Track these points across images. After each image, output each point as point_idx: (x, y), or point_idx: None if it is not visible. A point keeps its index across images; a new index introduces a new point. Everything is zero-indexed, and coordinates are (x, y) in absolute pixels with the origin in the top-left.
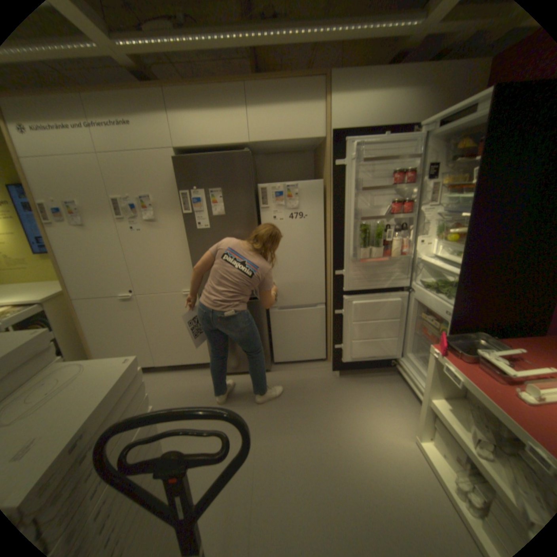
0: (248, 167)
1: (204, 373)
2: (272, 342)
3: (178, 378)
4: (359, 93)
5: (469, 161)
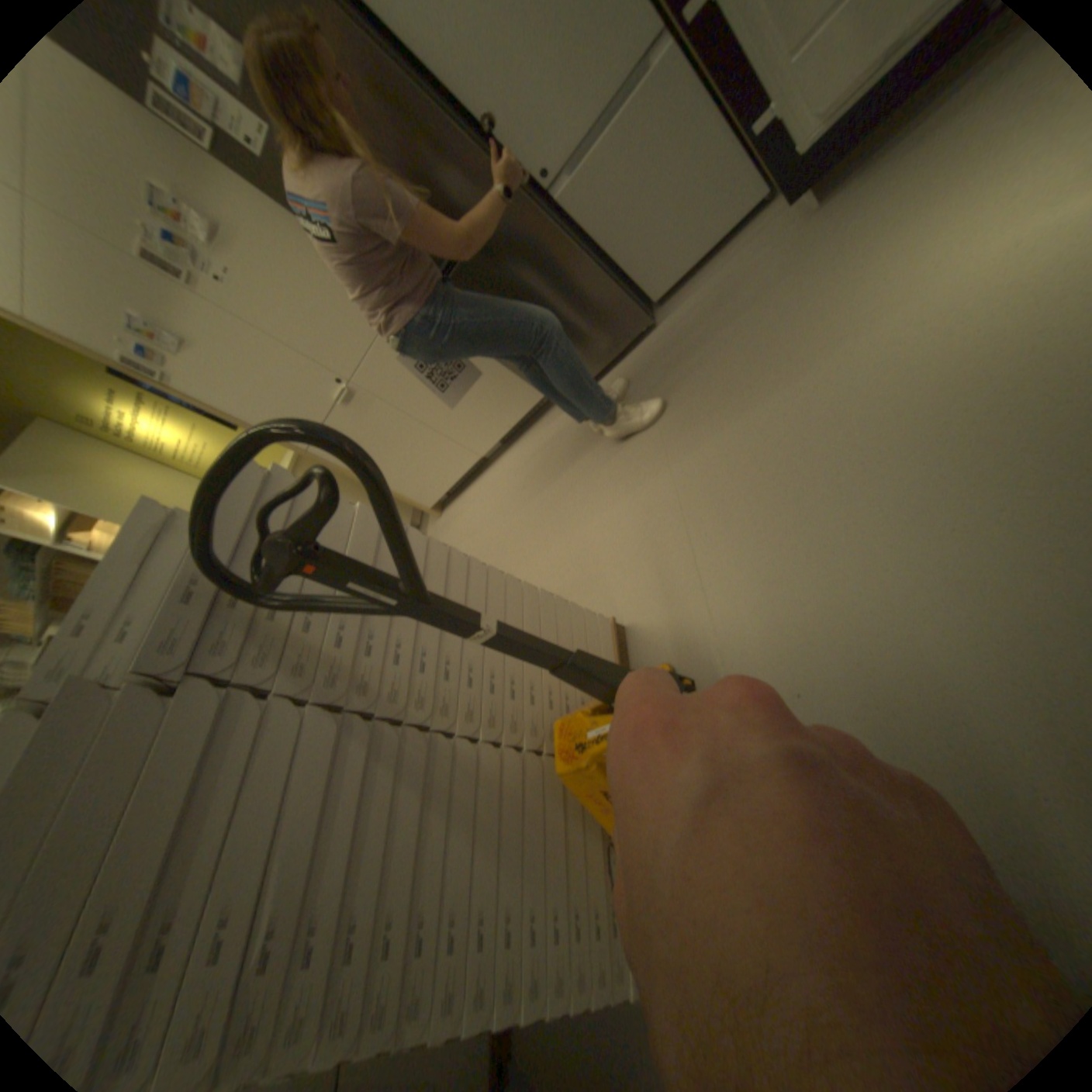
0: None
1: (552, 414)
2: (621, 261)
3: (523, 449)
4: None
5: None
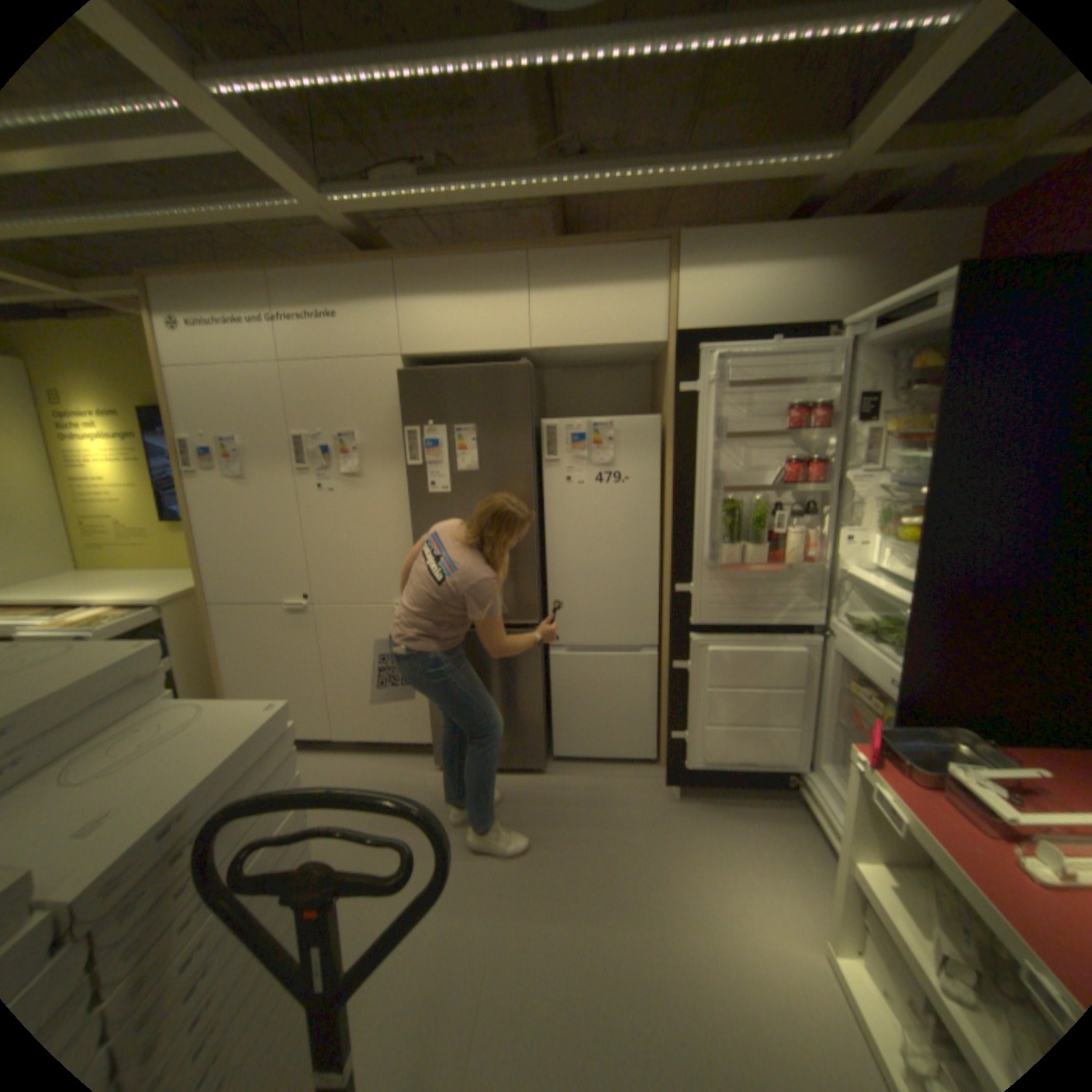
0: (525, 391)
1: (419, 762)
2: (552, 714)
3: (370, 768)
4: (730, 269)
5: (938, 391)
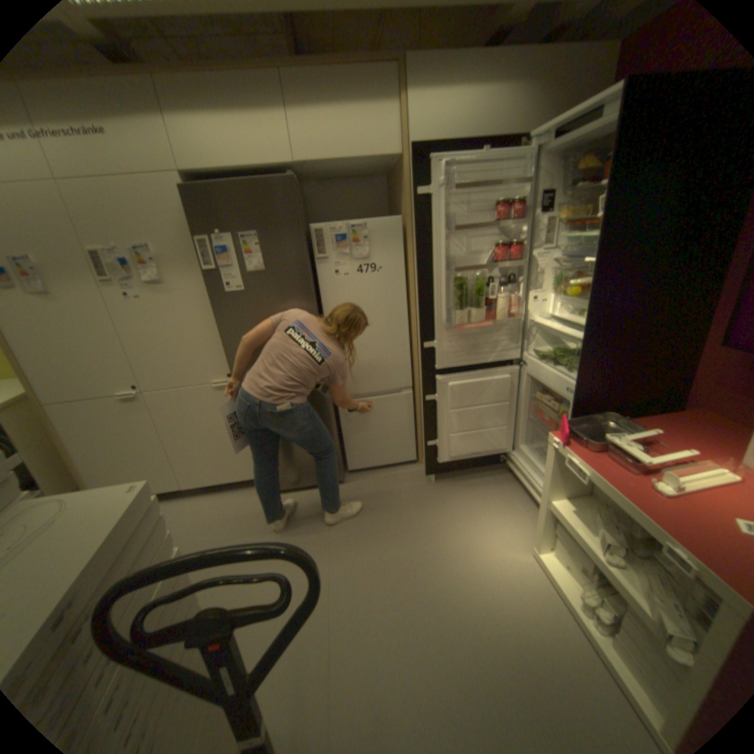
0: (294, 199)
1: (252, 492)
2: (343, 443)
3: (215, 503)
4: (446, 90)
5: (592, 187)
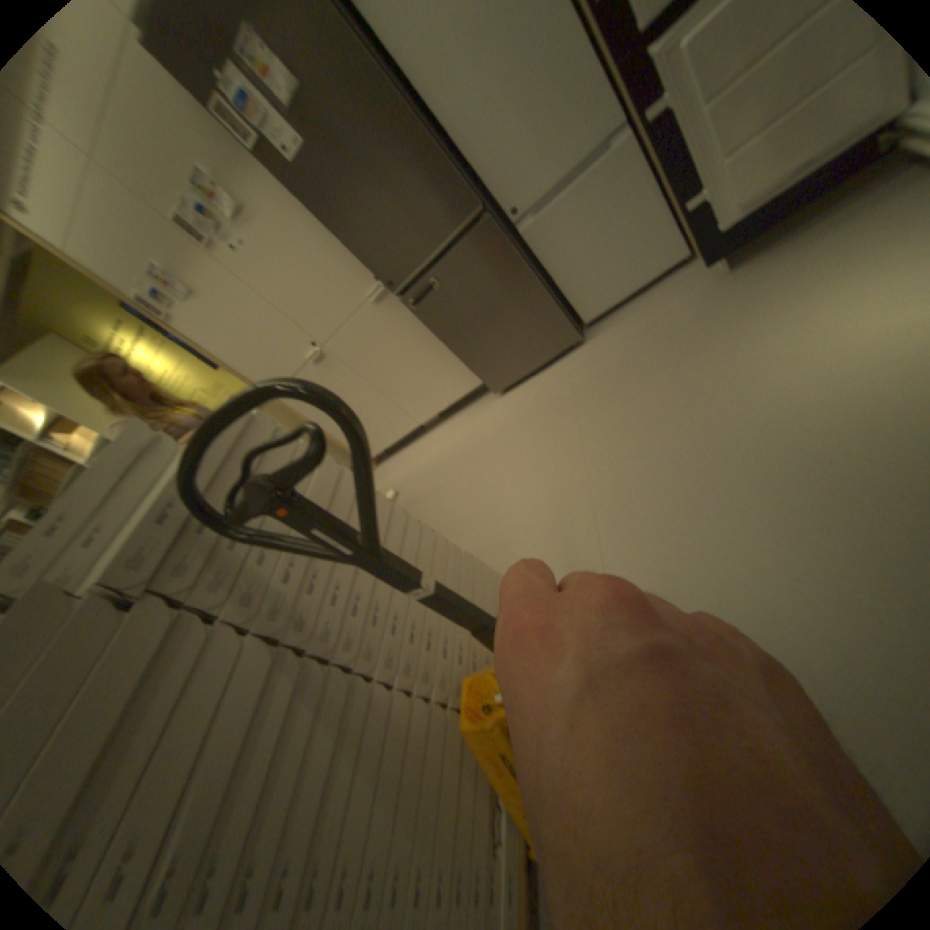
0: None
1: (485, 398)
2: (562, 286)
3: (455, 423)
4: None
5: None
